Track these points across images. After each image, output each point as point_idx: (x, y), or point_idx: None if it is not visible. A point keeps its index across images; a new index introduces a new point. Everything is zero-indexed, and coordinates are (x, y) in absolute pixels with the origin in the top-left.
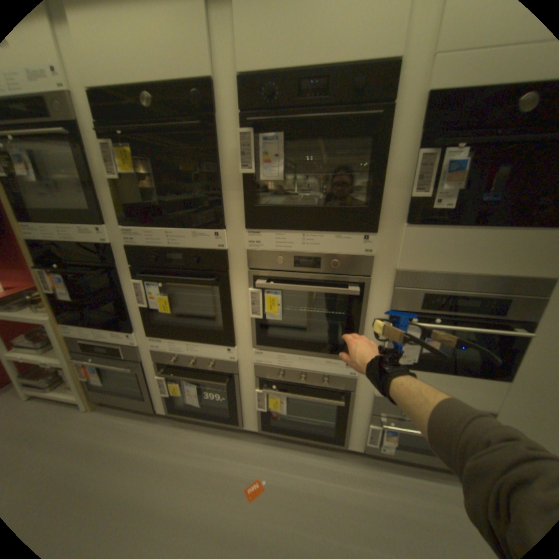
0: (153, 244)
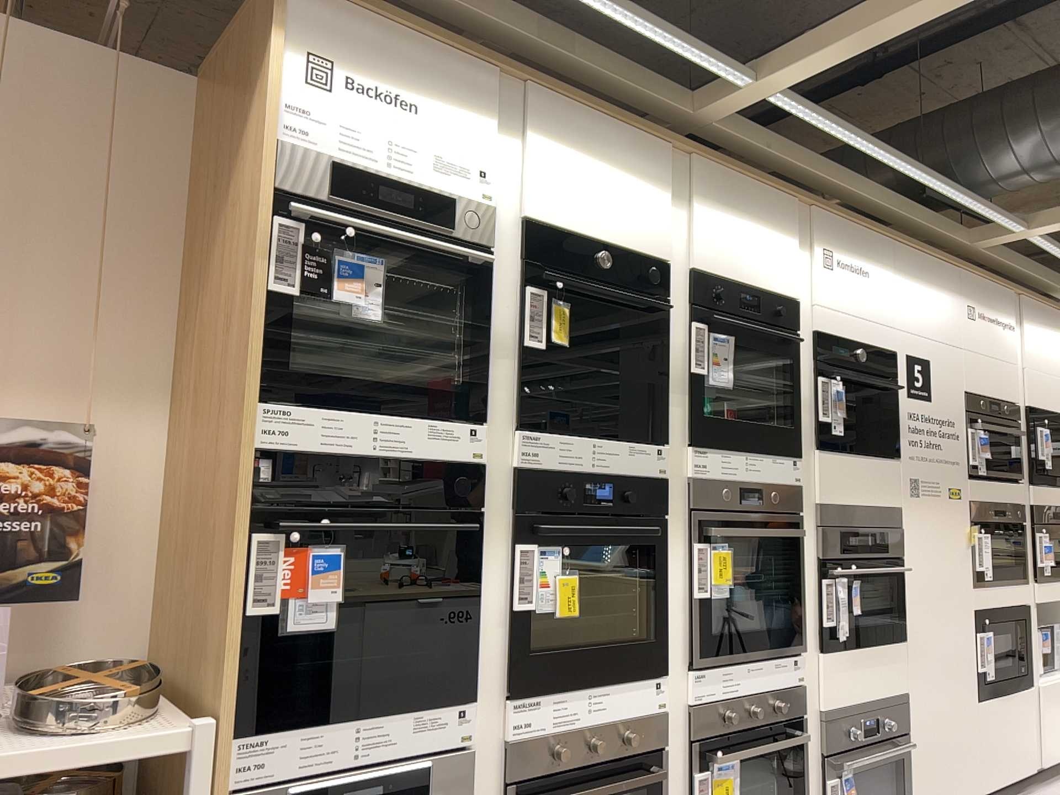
0: (567, 463)
